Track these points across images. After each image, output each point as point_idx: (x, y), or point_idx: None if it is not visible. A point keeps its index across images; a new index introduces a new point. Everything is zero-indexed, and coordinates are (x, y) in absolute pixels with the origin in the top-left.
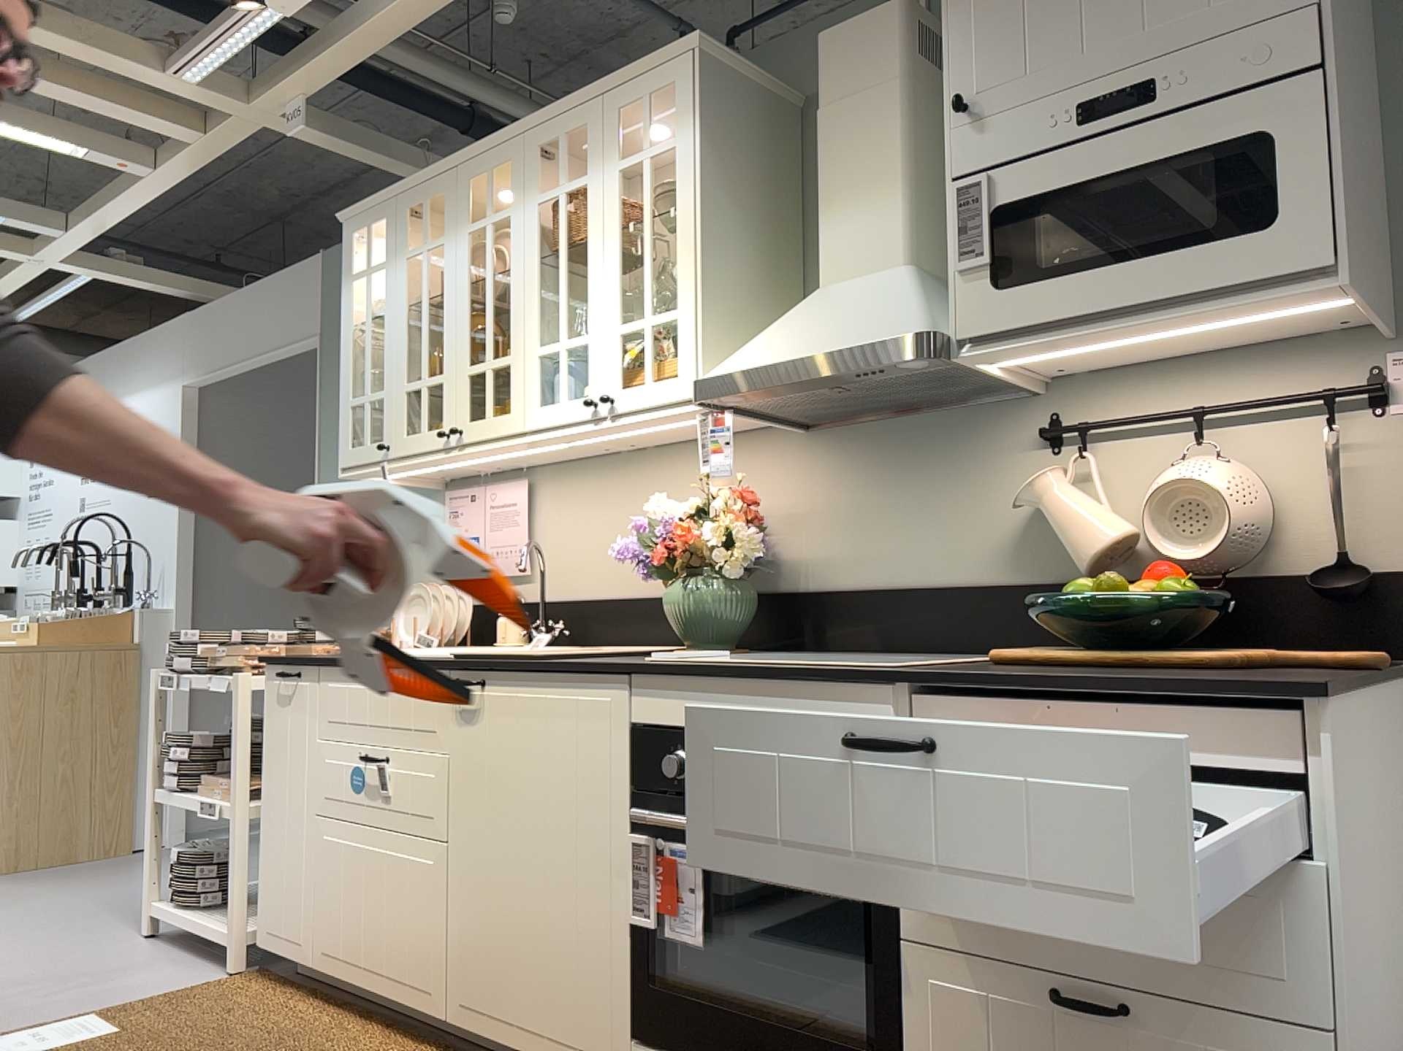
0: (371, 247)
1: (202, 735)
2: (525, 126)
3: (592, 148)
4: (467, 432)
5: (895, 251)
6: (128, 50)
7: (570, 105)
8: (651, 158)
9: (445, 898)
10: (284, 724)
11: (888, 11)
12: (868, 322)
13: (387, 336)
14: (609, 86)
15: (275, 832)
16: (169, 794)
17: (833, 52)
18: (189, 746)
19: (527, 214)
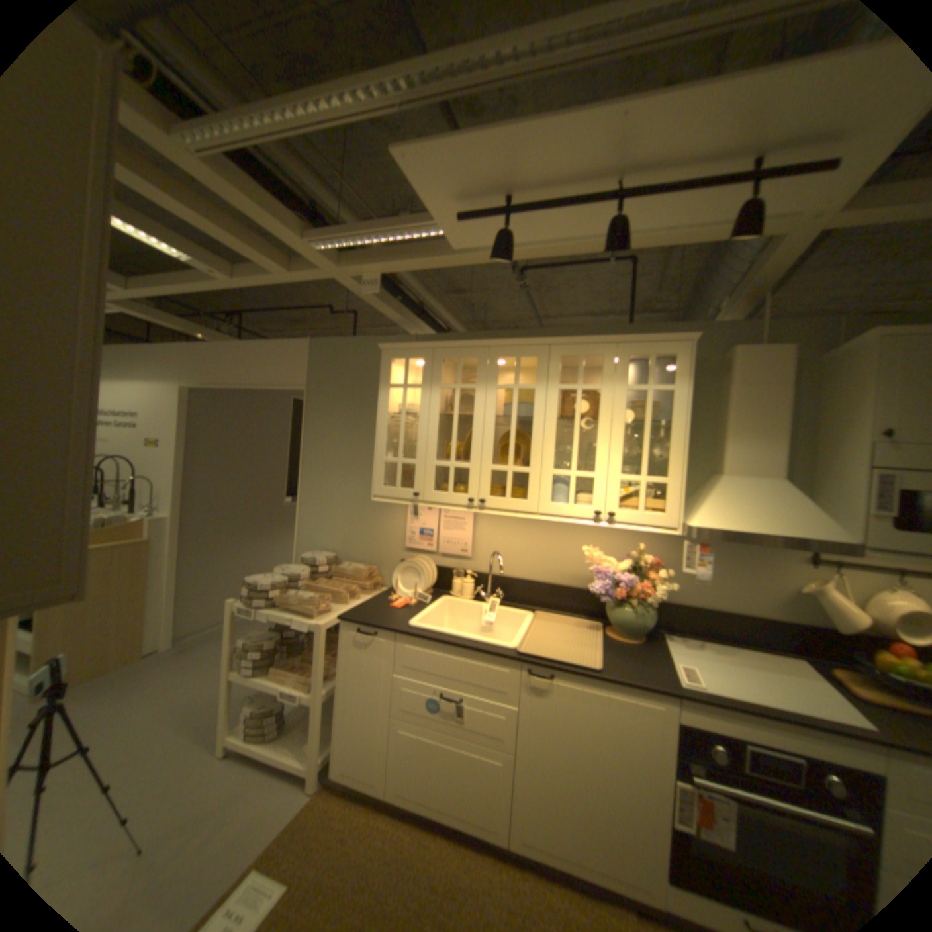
0: (407, 372)
1: (264, 642)
2: (552, 341)
3: (607, 370)
4: (490, 503)
5: (780, 471)
6: (281, 215)
7: (592, 340)
8: (655, 390)
9: (512, 785)
10: (360, 660)
11: (790, 347)
12: (805, 522)
13: (419, 429)
14: (625, 339)
15: (349, 720)
16: (242, 679)
17: (750, 356)
18: (256, 650)
19: (549, 392)
